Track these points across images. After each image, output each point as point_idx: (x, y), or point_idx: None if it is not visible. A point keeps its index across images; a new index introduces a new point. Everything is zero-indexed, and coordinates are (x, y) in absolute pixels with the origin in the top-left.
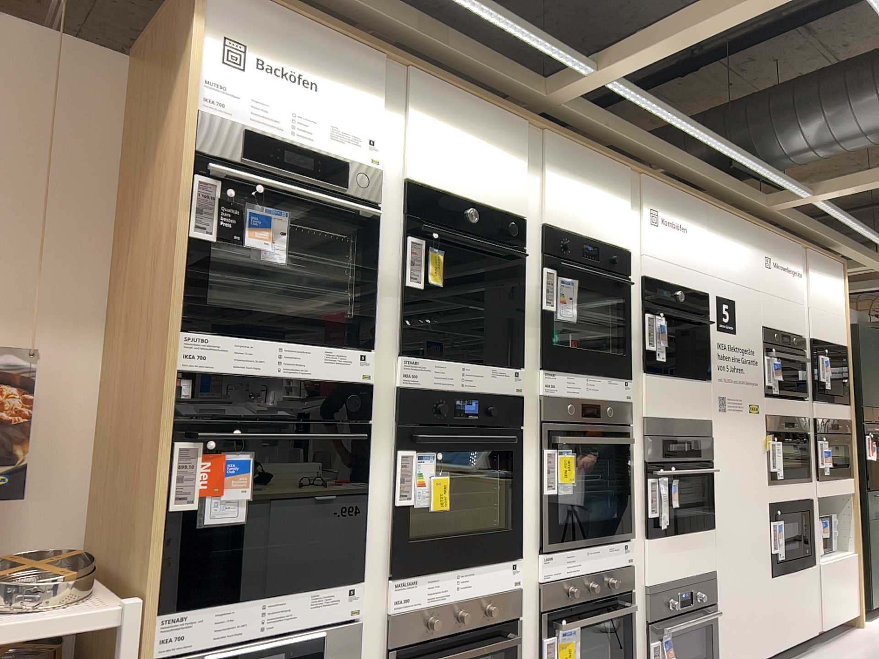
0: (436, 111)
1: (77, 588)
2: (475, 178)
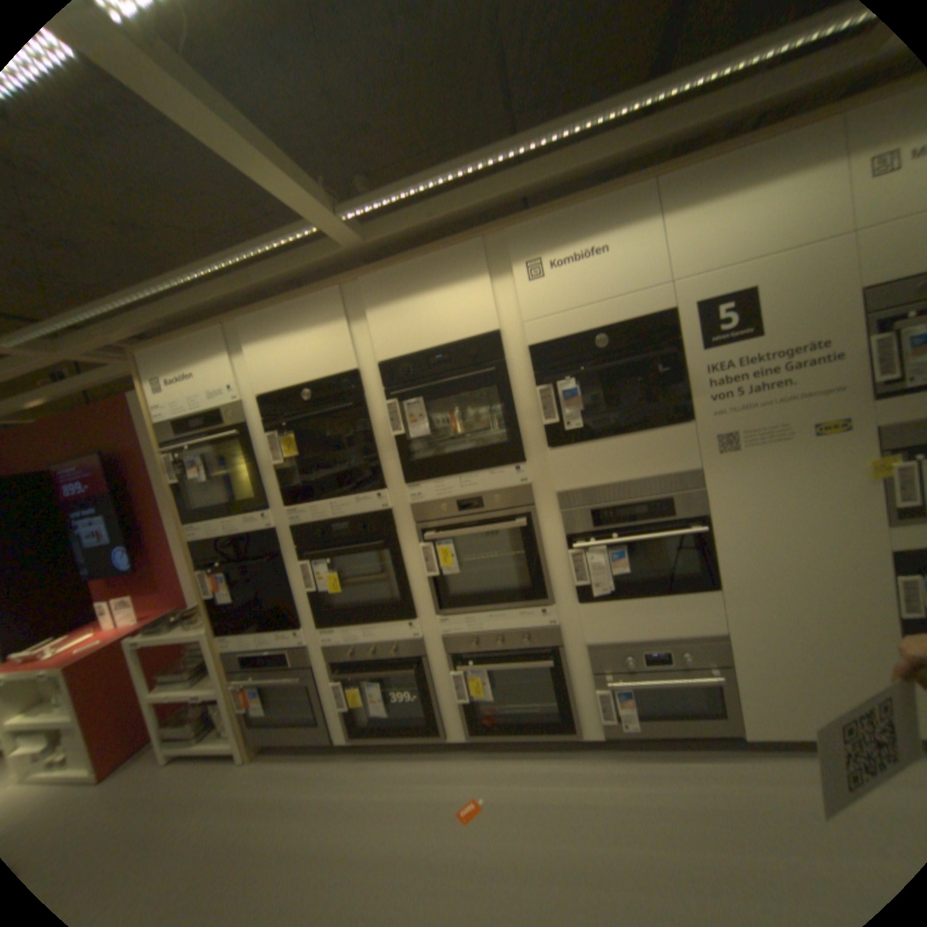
0: (256, 330)
1: (193, 629)
2: (301, 360)
